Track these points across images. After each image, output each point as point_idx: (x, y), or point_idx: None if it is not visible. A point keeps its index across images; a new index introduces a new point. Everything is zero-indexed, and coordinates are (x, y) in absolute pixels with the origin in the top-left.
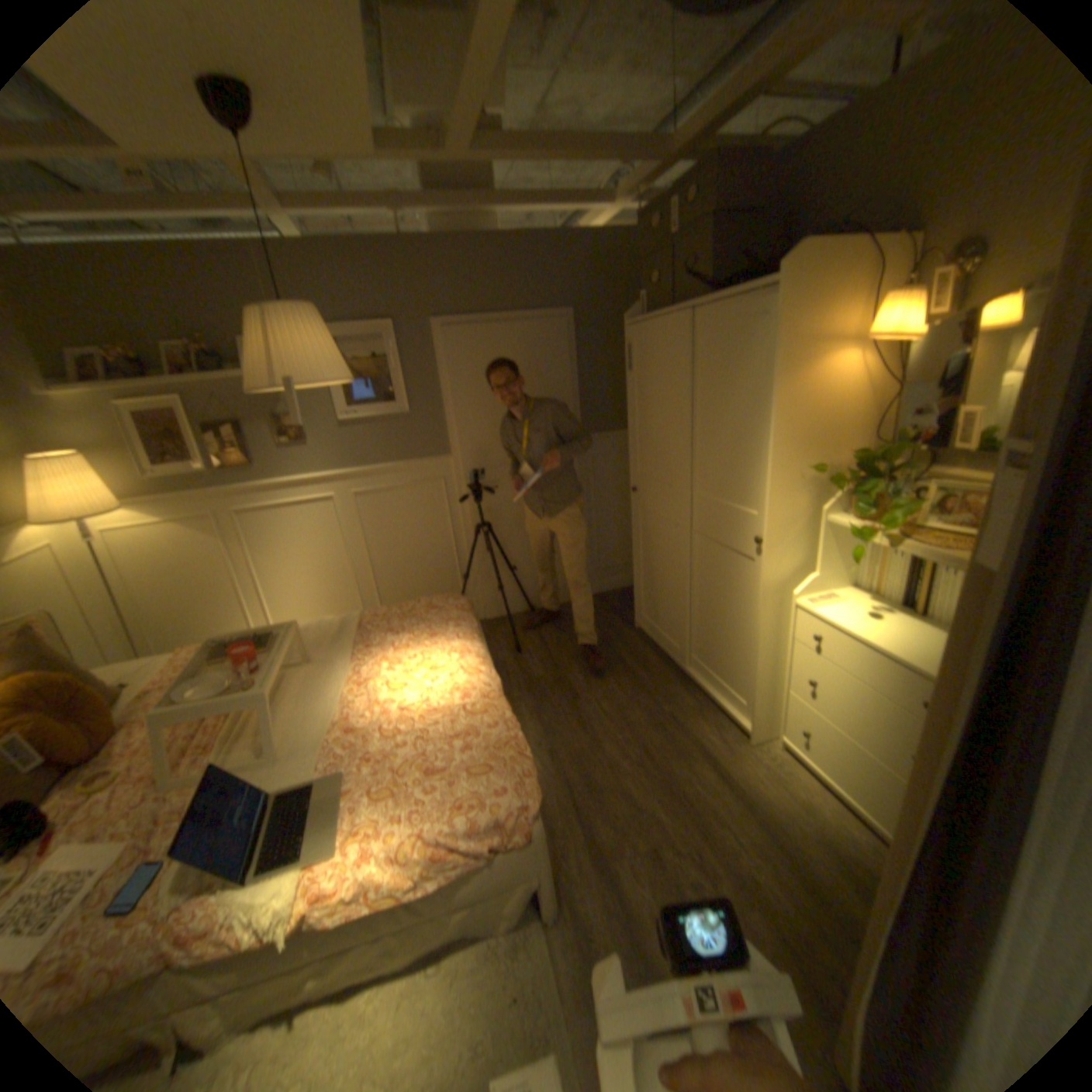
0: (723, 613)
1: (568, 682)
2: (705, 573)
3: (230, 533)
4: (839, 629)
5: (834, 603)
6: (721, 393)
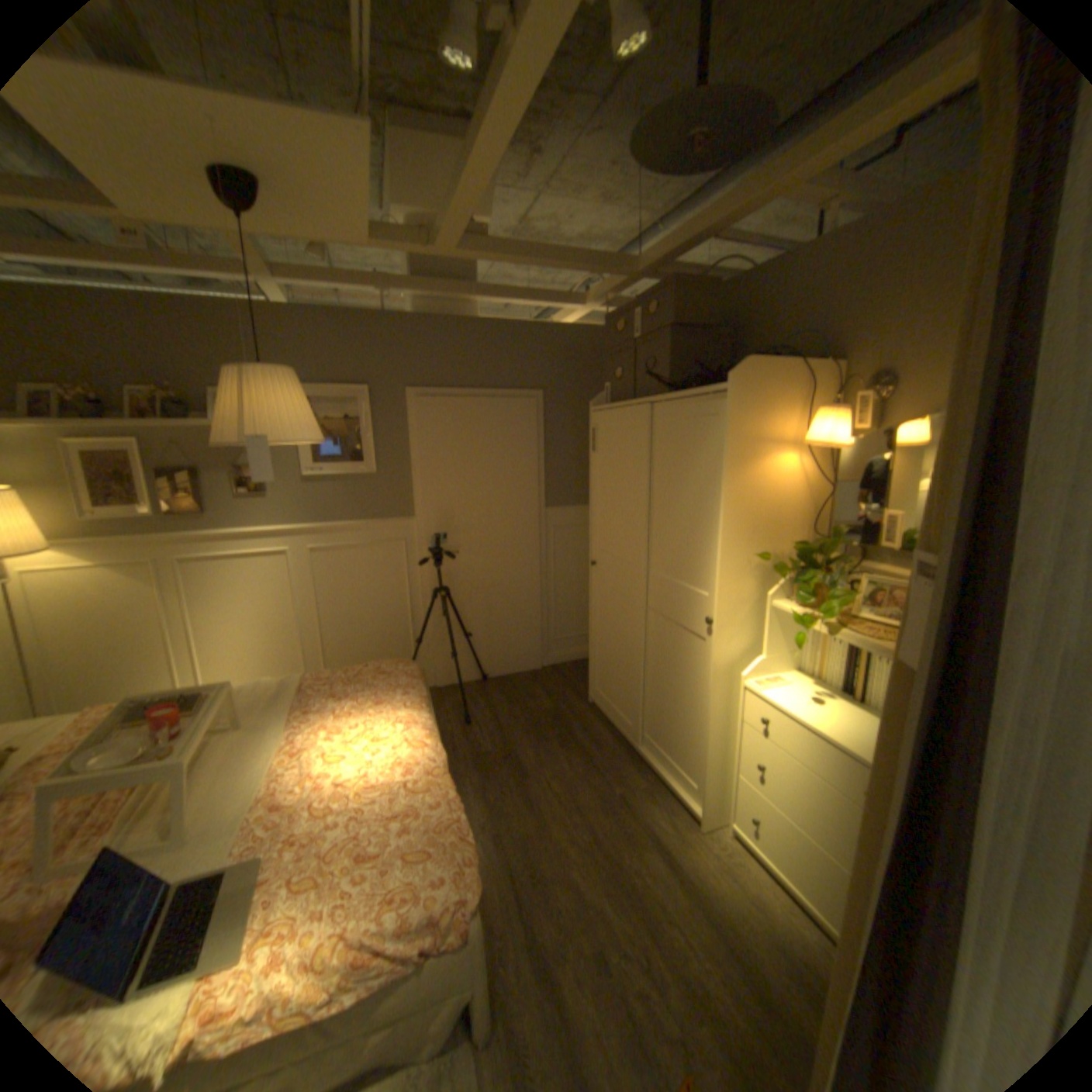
0: (676, 692)
1: (518, 760)
2: (659, 650)
3: (170, 584)
4: (785, 713)
5: (780, 687)
6: (676, 481)
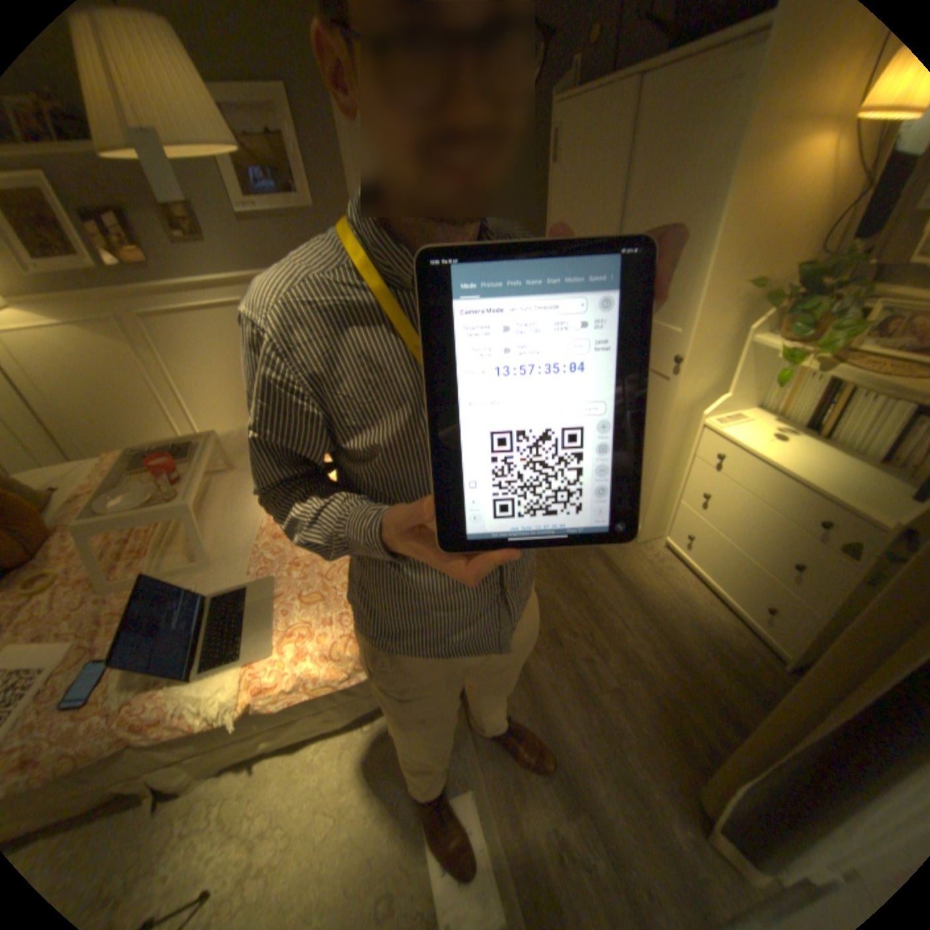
0: None
1: None
2: None
3: (139, 340)
4: (746, 450)
5: (741, 424)
6: (660, 192)
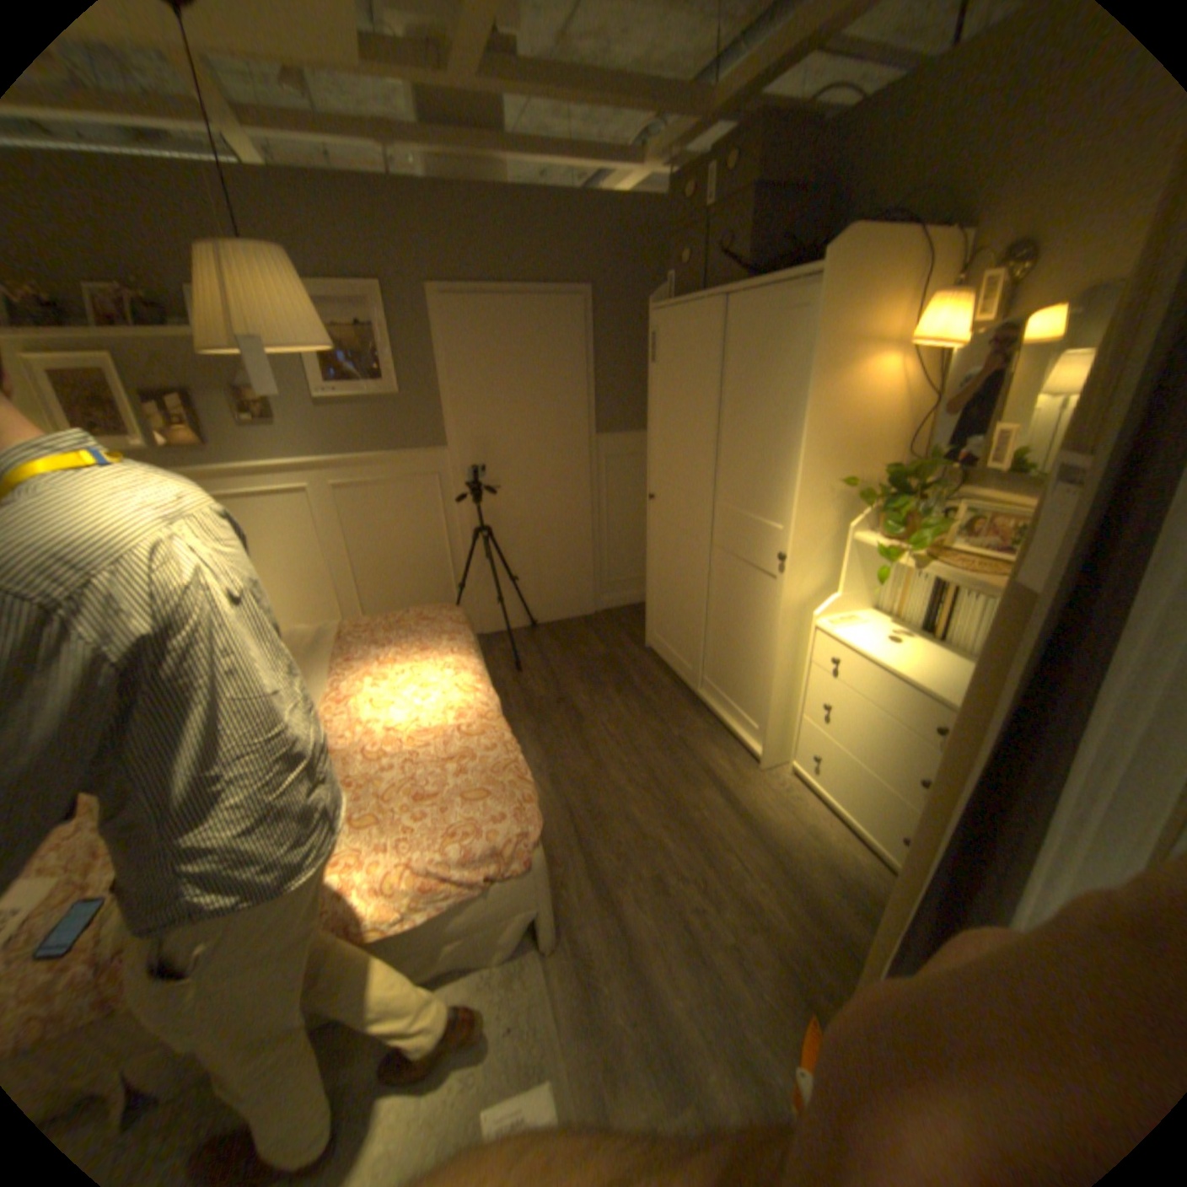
0: (740, 635)
1: (572, 705)
2: (723, 591)
3: None
4: (859, 653)
5: (855, 626)
6: (752, 395)
